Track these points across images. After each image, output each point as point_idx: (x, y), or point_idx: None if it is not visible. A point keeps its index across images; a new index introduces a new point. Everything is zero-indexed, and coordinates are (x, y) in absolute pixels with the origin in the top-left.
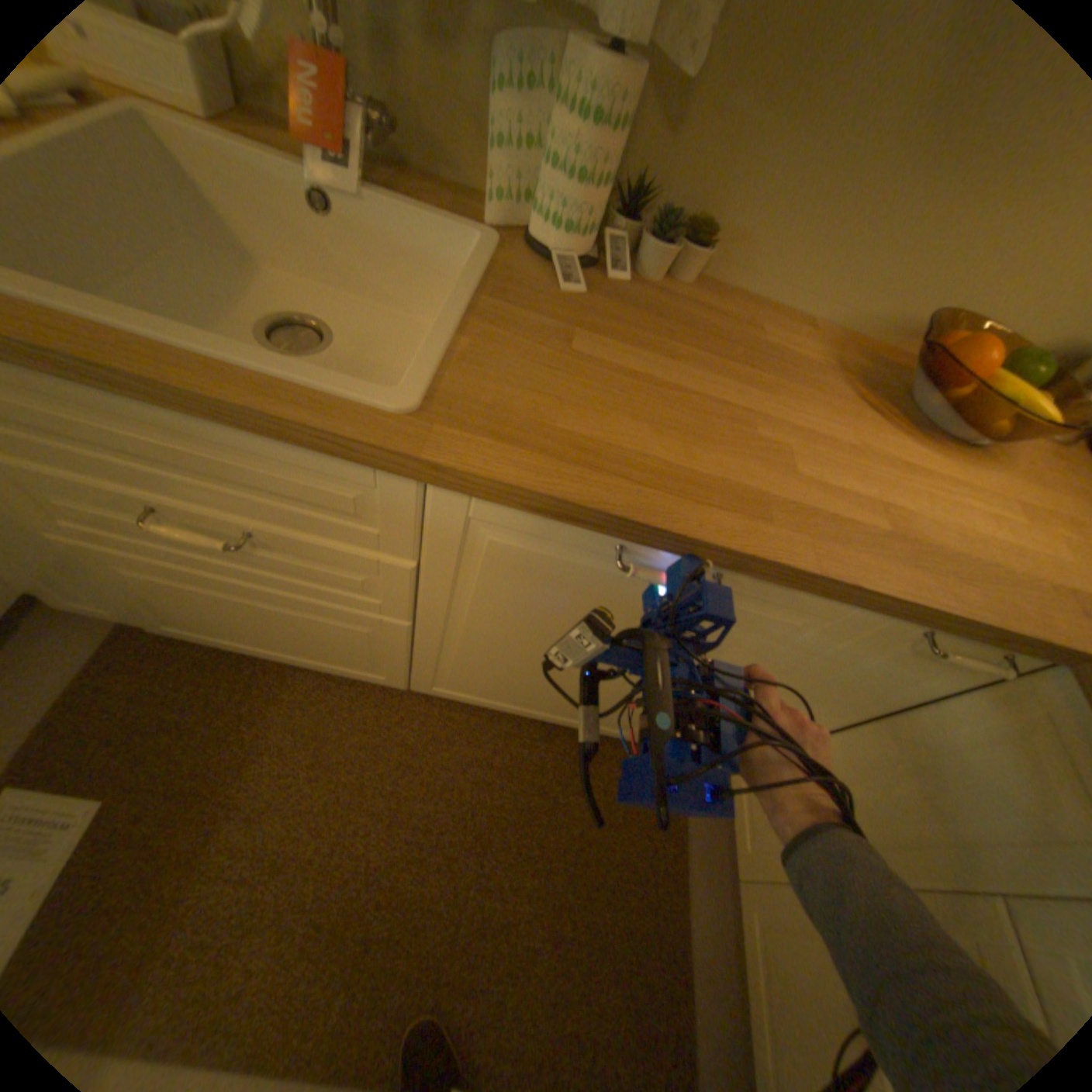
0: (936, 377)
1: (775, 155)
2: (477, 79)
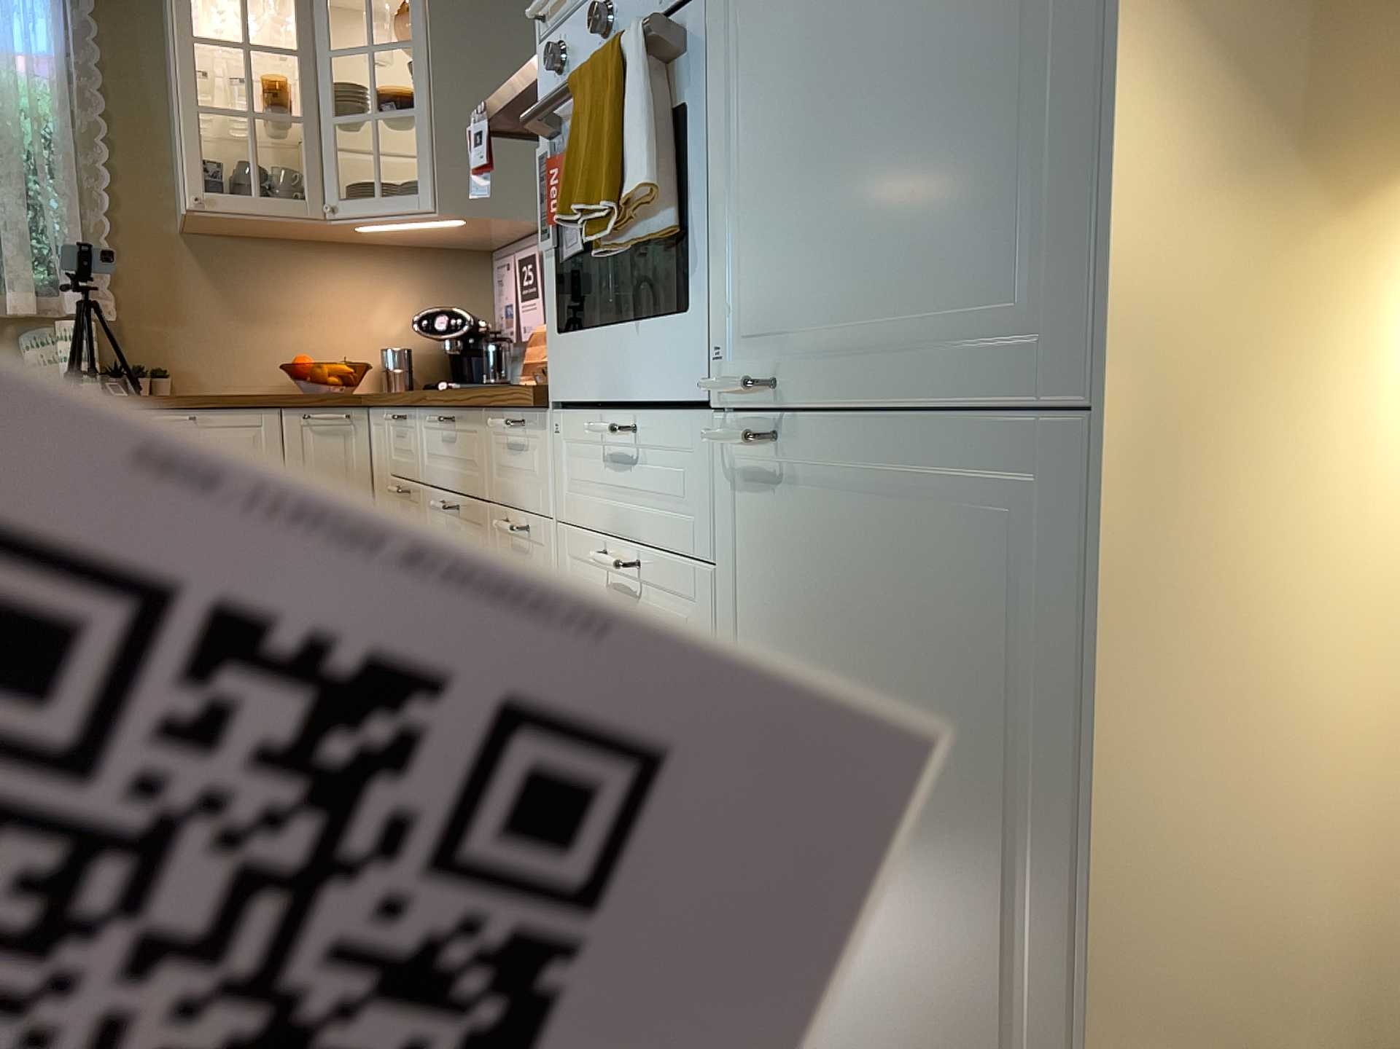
0: (303, 381)
1: (174, 339)
2: (13, 354)
